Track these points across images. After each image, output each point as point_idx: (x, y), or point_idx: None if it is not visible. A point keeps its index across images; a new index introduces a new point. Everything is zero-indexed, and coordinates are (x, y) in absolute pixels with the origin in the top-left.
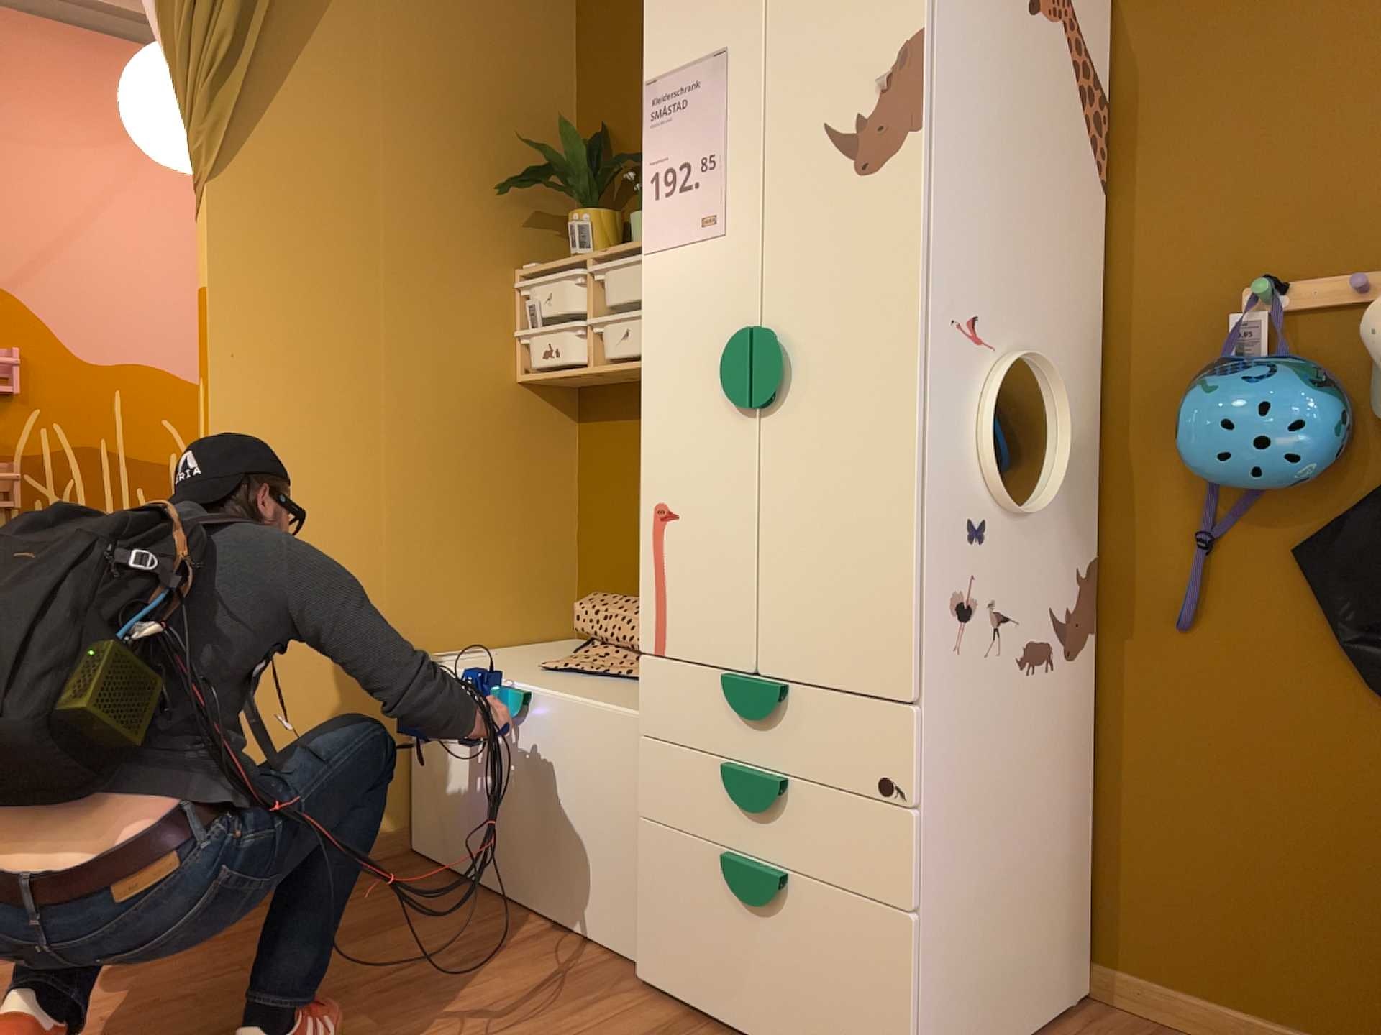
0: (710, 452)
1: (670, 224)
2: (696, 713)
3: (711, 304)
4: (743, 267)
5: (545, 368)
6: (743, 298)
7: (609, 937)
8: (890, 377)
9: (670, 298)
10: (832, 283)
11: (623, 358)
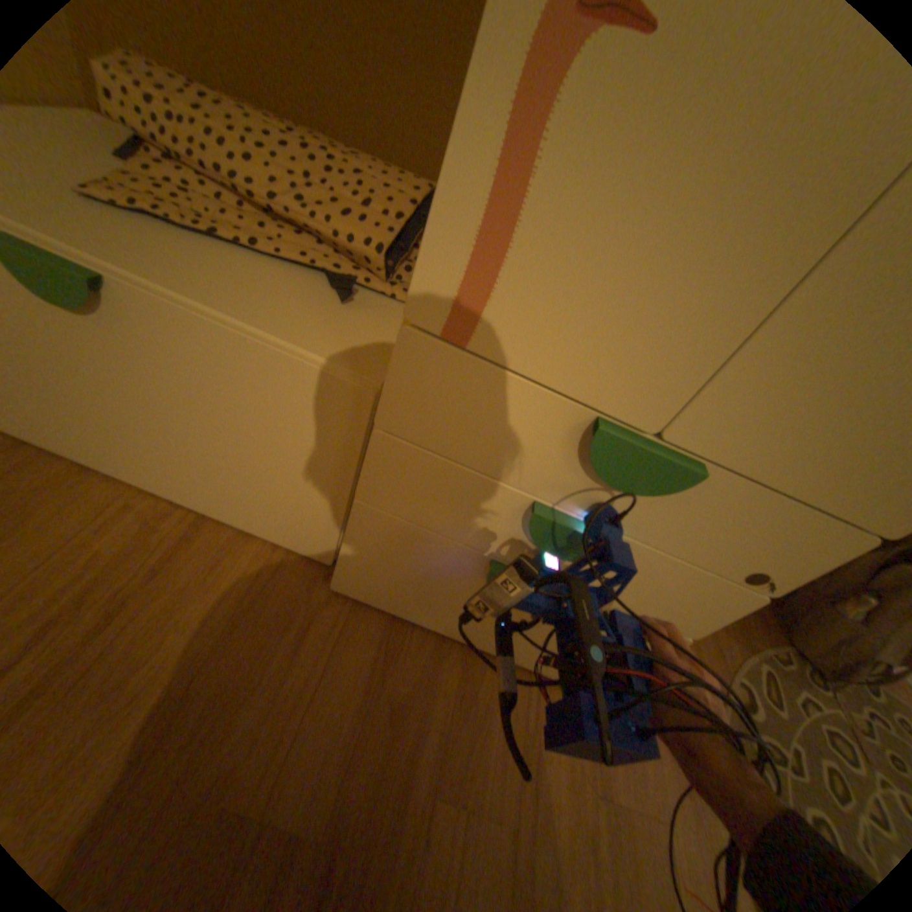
0: None
1: None
2: (504, 433)
3: None
4: None
5: None
6: None
7: (282, 537)
8: None
9: None
10: None
11: None
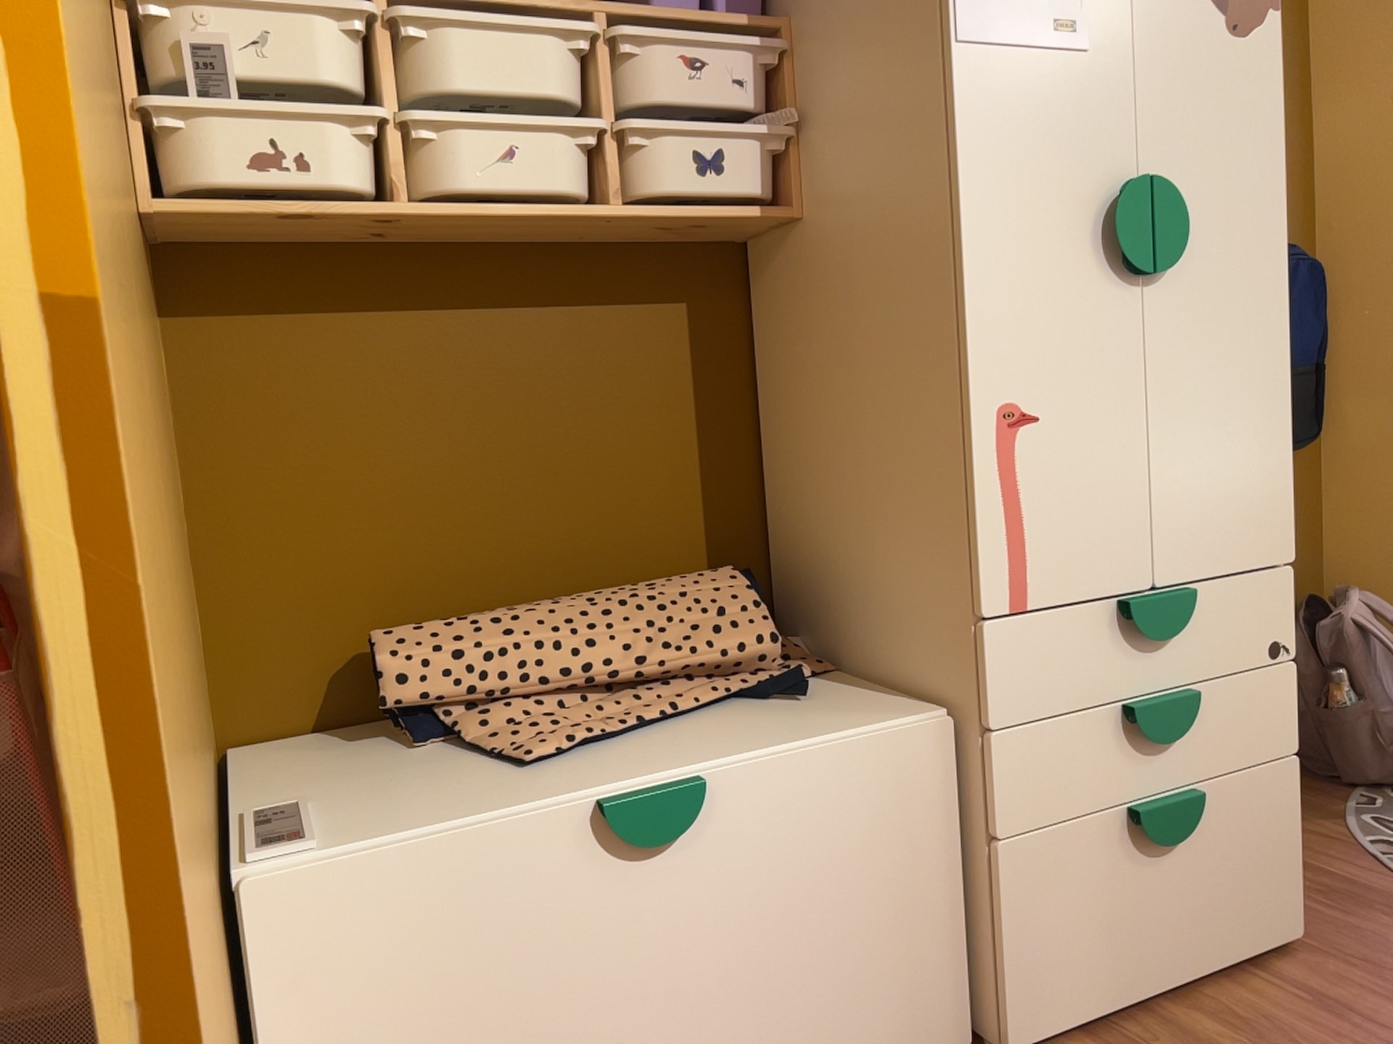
0: (1083, 330)
1: (1005, 11)
2: (1078, 663)
3: (1074, 138)
4: (1115, 101)
5: (253, 195)
6: (1116, 139)
7: None
8: (1264, 251)
9: (1010, 116)
10: (1211, 144)
11: (503, 196)
